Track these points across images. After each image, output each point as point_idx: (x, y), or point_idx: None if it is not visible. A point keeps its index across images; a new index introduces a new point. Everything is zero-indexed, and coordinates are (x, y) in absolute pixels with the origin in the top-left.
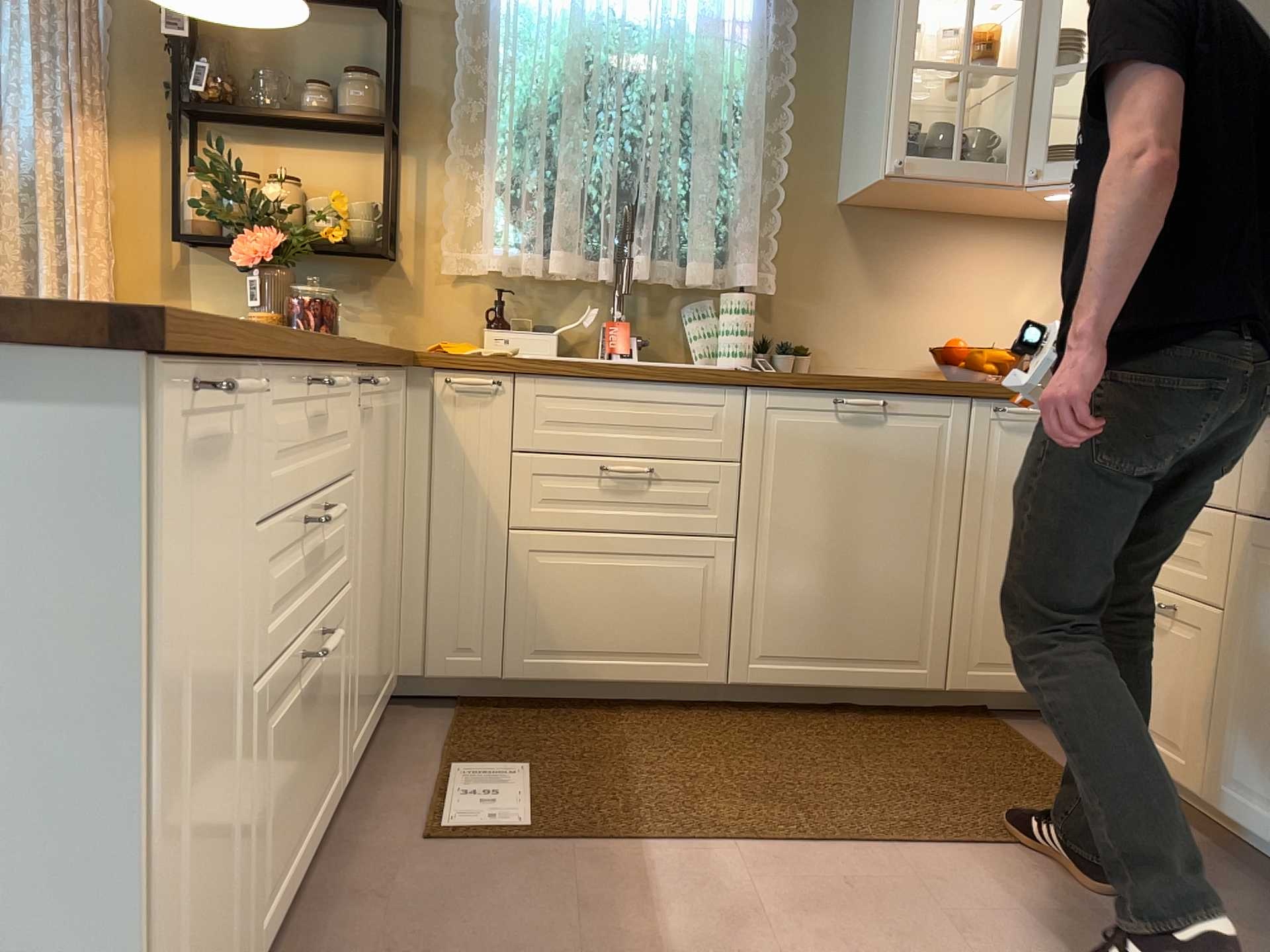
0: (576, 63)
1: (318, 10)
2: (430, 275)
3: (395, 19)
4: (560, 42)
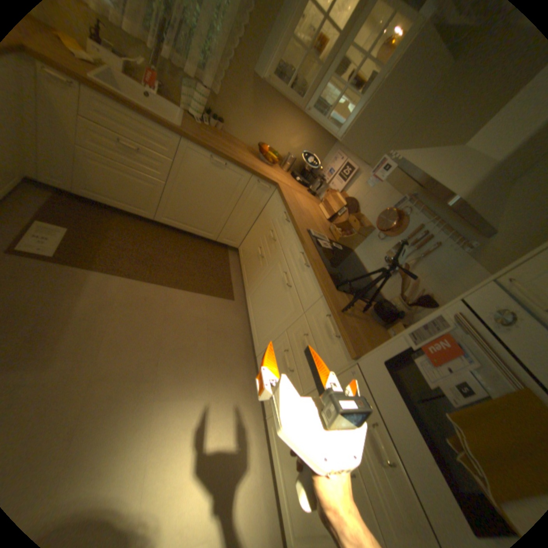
0: None
1: None
2: None
3: None
4: None
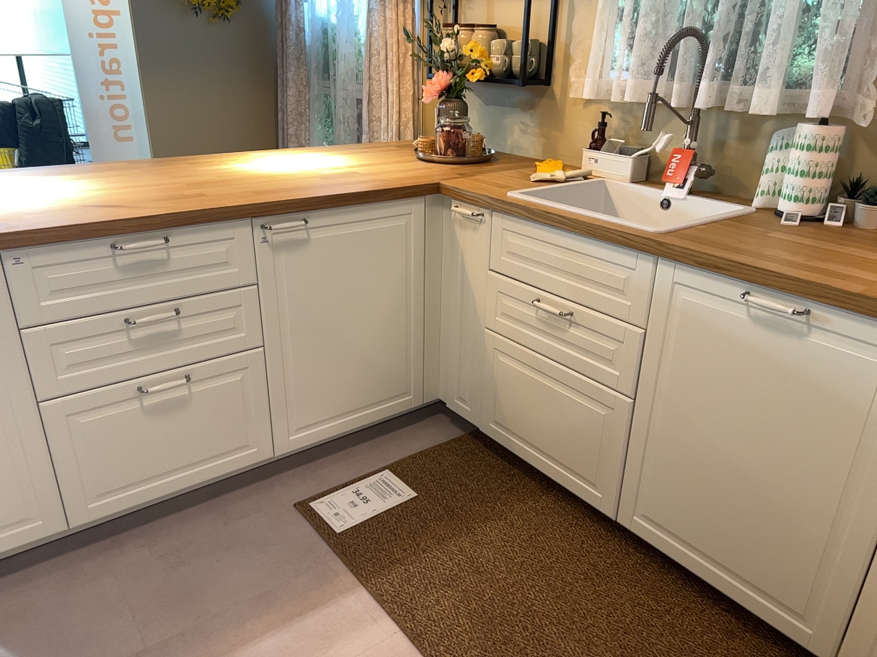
0: None
1: None
2: (567, 99)
3: None
4: None
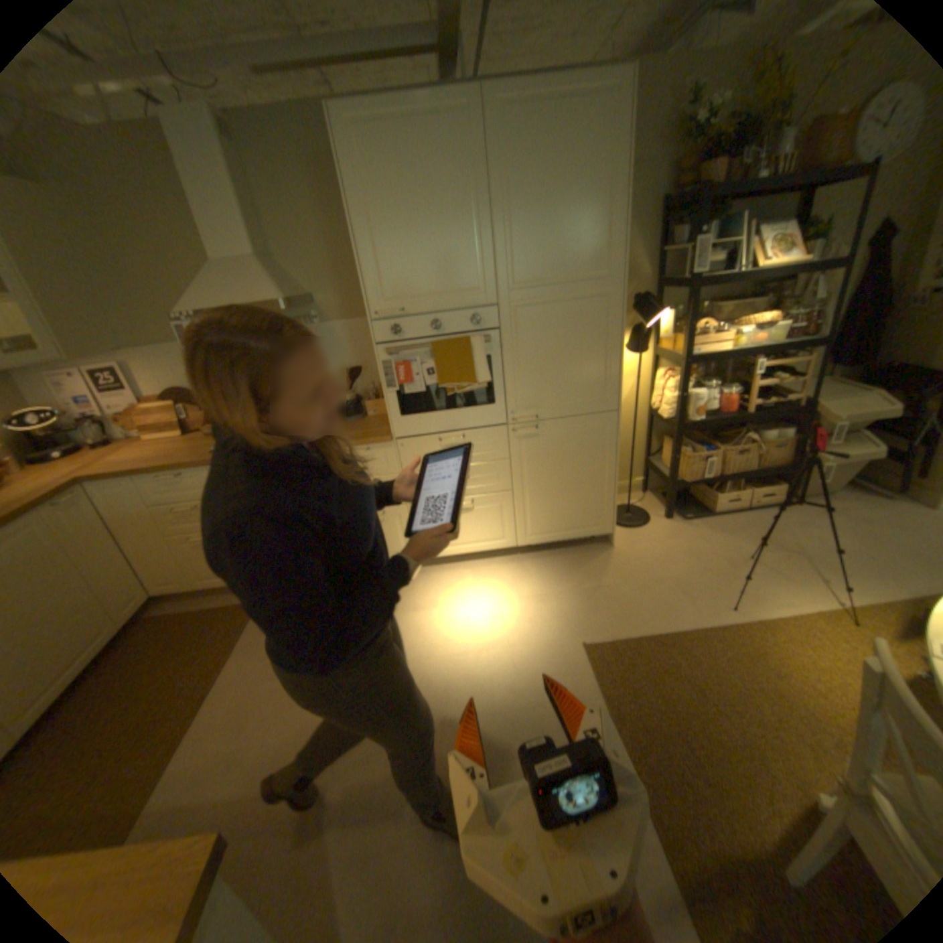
0: None
1: None
2: None
3: None
4: None
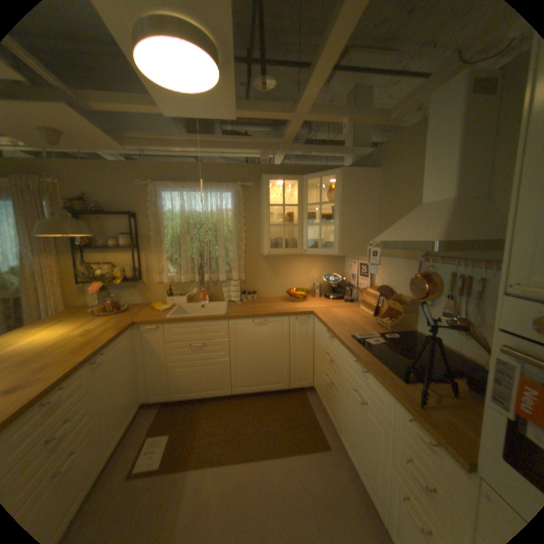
0: (183, 226)
1: (111, 215)
2: (151, 282)
3: (130, 219)
4: (180, 218)
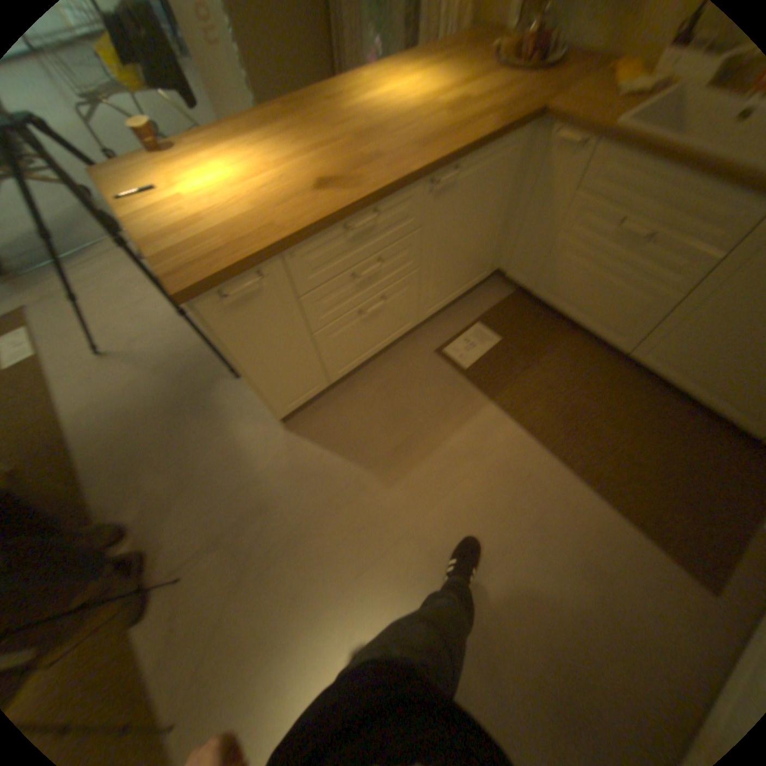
0: None
1: None
2: None
3: None
4: None
